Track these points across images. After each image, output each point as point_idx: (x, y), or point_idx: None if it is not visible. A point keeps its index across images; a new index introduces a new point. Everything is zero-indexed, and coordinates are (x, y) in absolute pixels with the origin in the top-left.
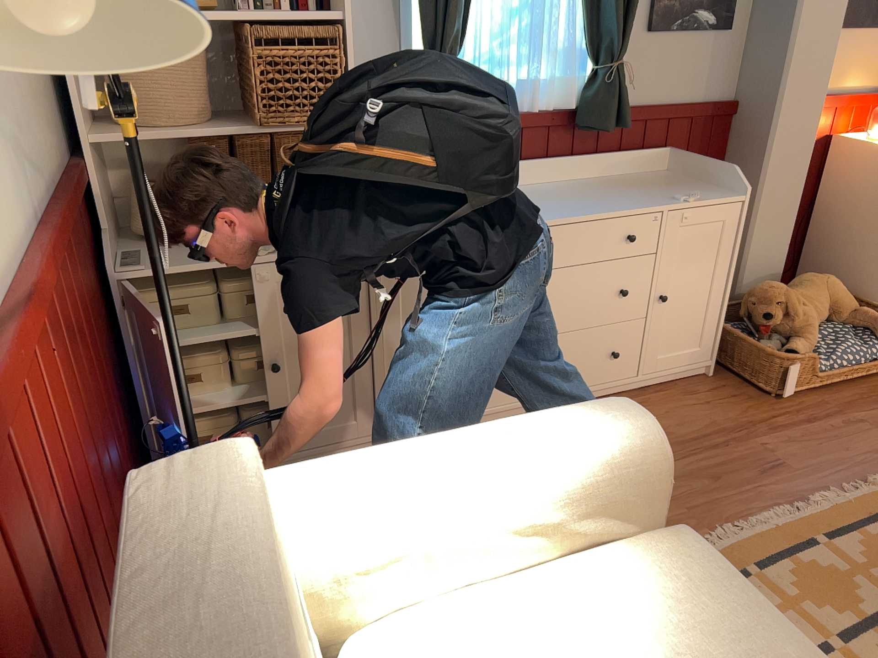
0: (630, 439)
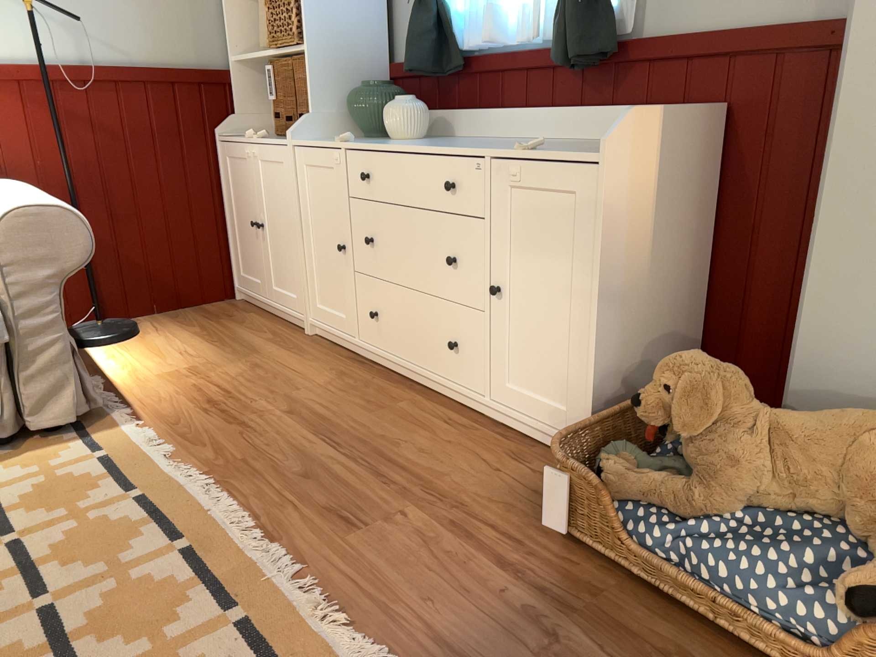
0: (6, 209)
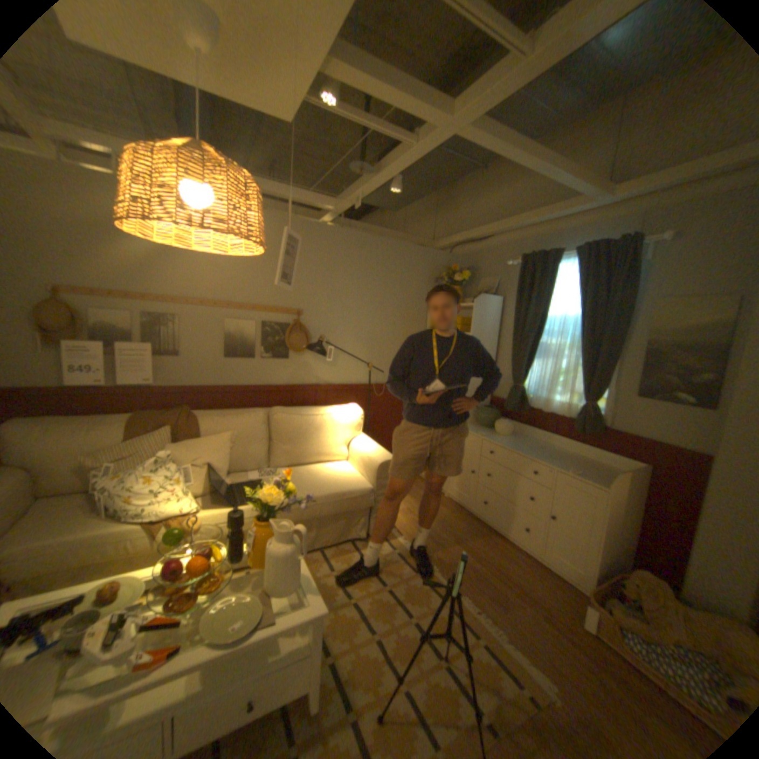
0: (378, 459)
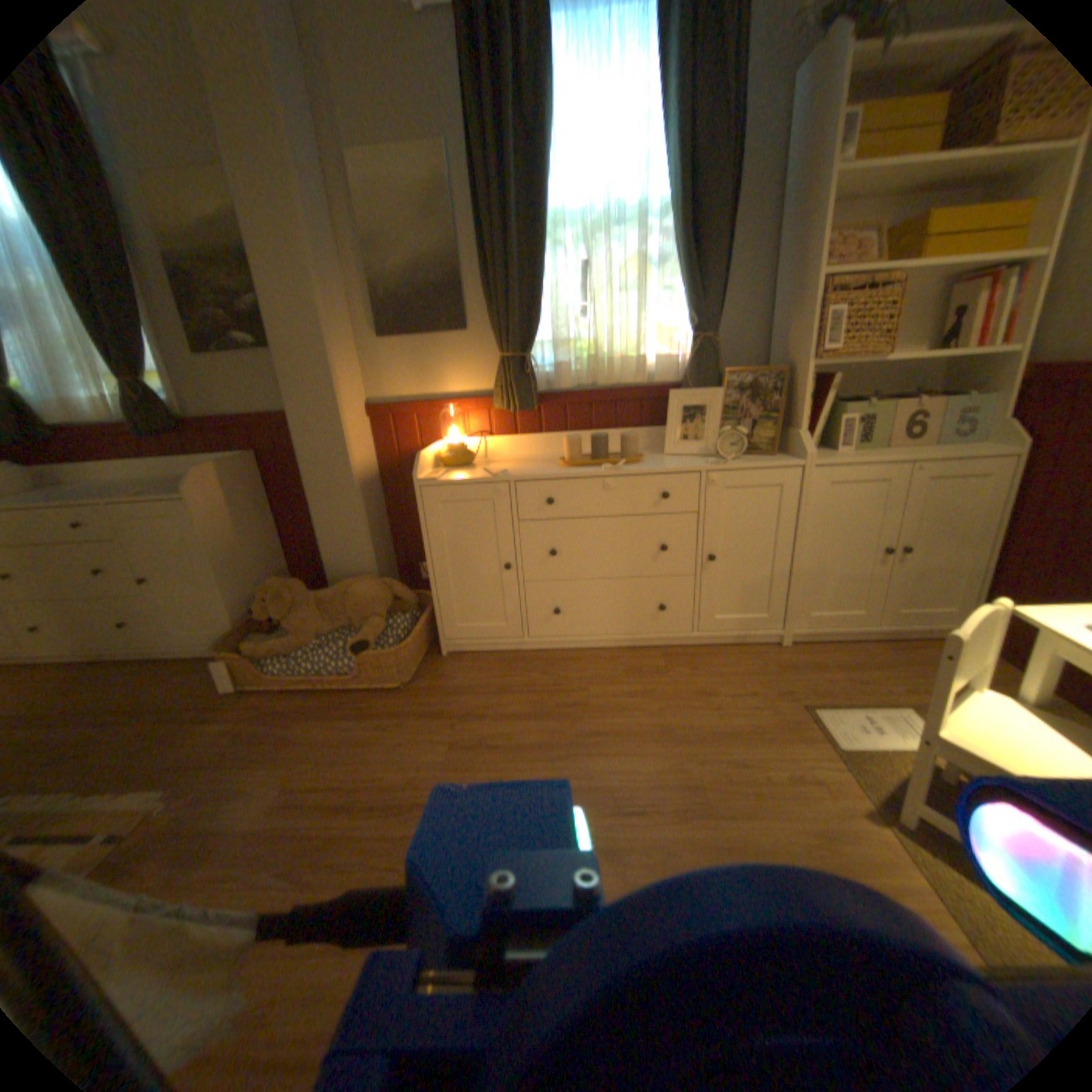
0: None
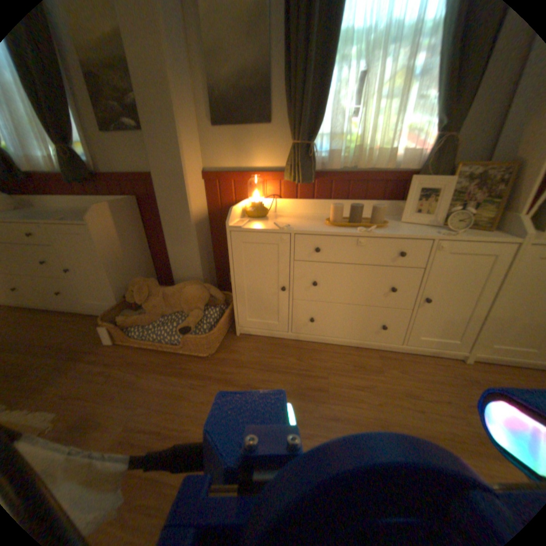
0: None
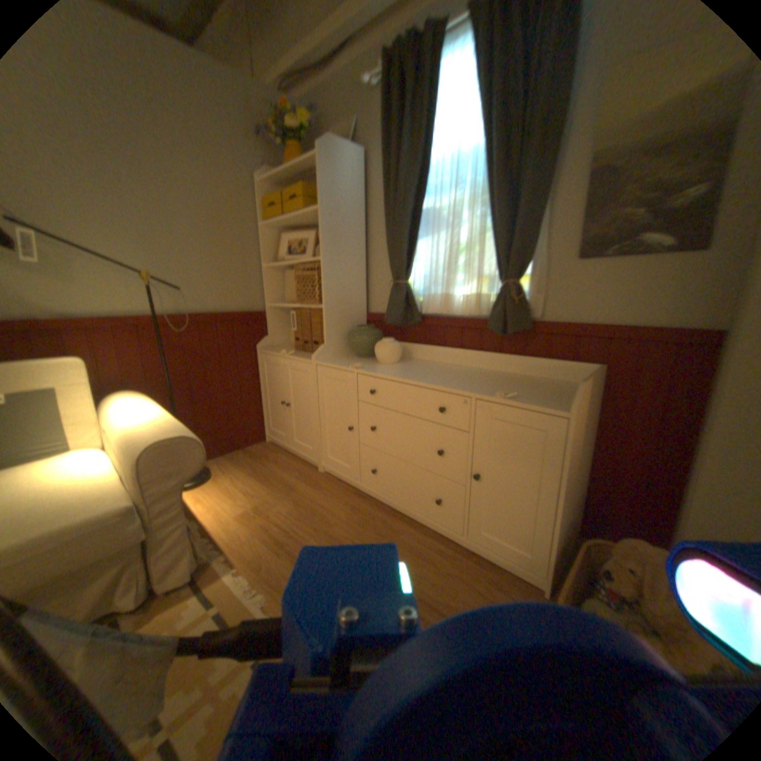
0: (142, 441)
